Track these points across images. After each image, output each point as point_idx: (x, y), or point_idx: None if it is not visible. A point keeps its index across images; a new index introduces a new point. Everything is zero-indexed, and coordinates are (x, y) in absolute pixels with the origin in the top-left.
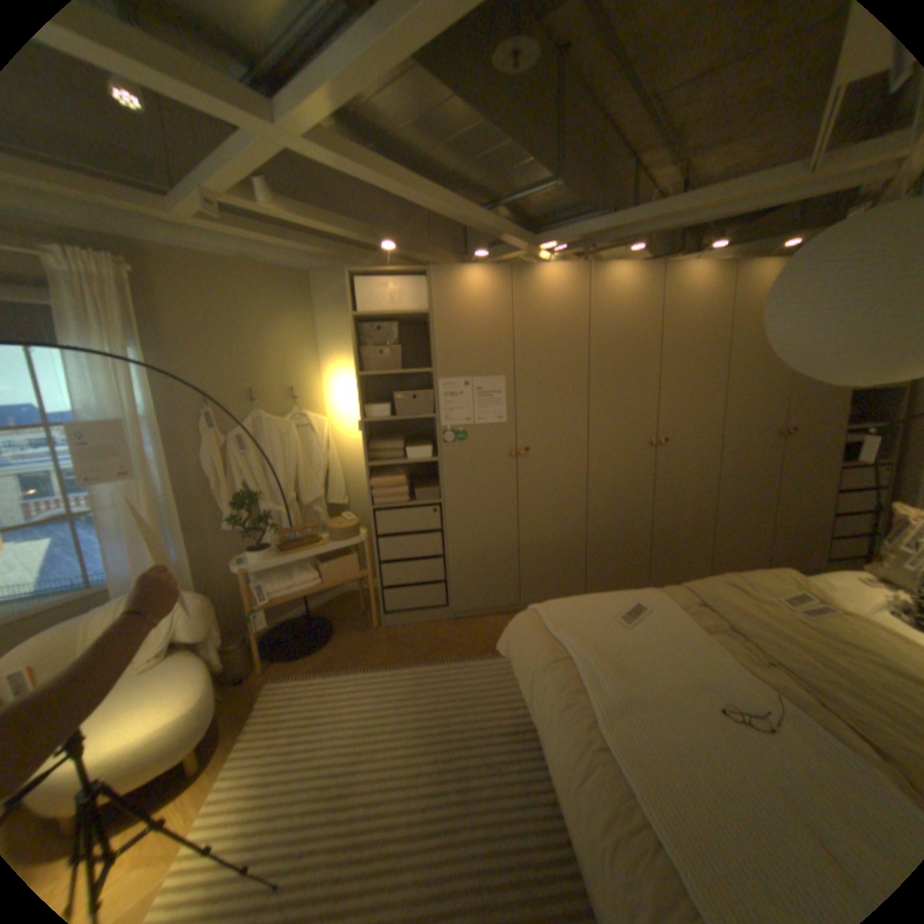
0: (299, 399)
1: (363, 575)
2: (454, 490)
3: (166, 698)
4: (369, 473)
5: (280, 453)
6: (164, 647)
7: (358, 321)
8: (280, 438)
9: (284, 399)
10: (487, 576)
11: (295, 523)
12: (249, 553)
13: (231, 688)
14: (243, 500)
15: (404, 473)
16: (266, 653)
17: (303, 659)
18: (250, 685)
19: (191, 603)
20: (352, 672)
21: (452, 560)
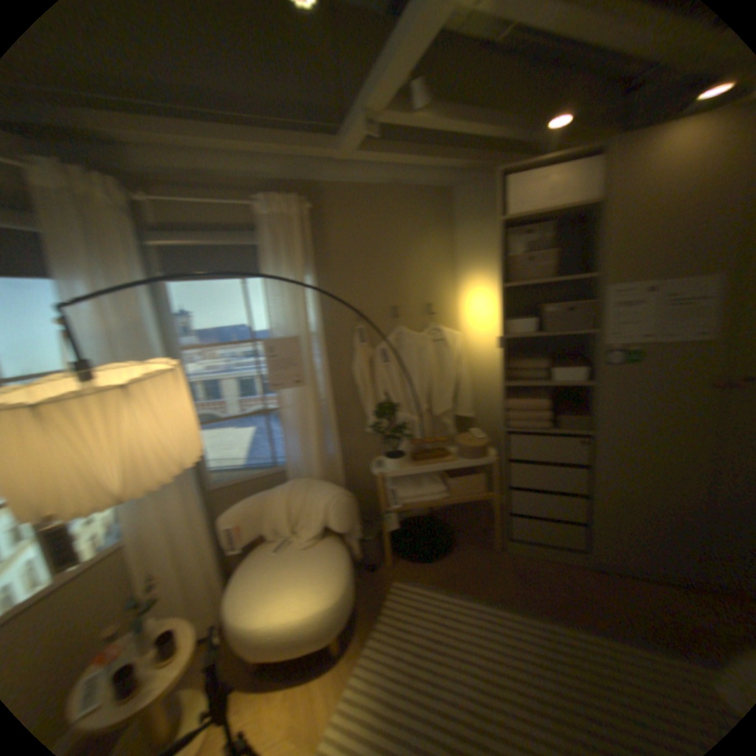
0: (437, 314)
1: (491, 496)
2: (615, 422)
3: (320, 584)
4: (506, 393)
5: (417, 366)
6: (322, 531)
7: (506, 226)
8: (419, 351)
9: (424, 315)
10: (653, 534)
11: (427, 432)
12: (389, 458)
13: (369, 572)
14: (386, 409)
15: (545, 395)
16: (397, 545)
17: (429, 564)
18: (383, 575)
19: (342, 498)
20: (478, 600)
21: (603, 504)
